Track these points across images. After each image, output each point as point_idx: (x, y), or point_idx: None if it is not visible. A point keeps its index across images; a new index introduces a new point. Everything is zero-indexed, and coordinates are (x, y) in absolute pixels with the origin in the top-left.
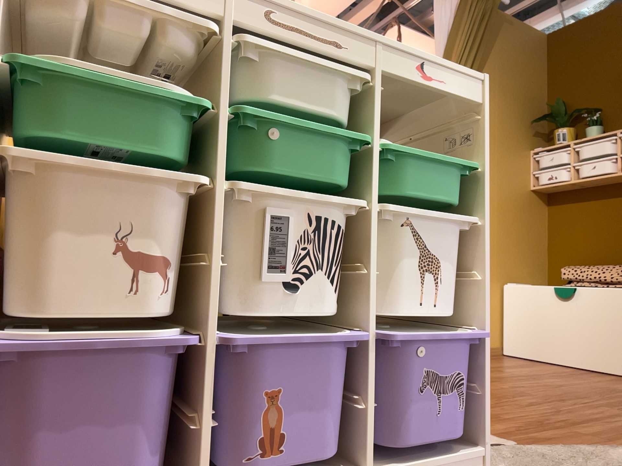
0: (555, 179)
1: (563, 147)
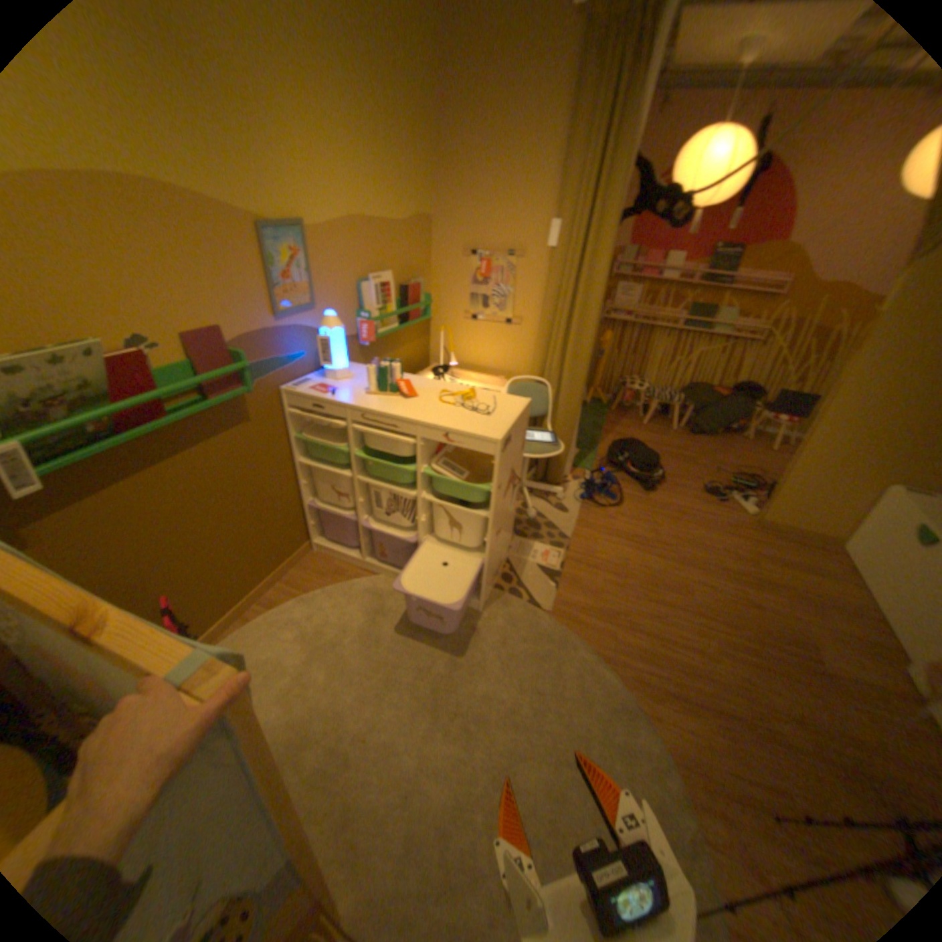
0: None
1: None
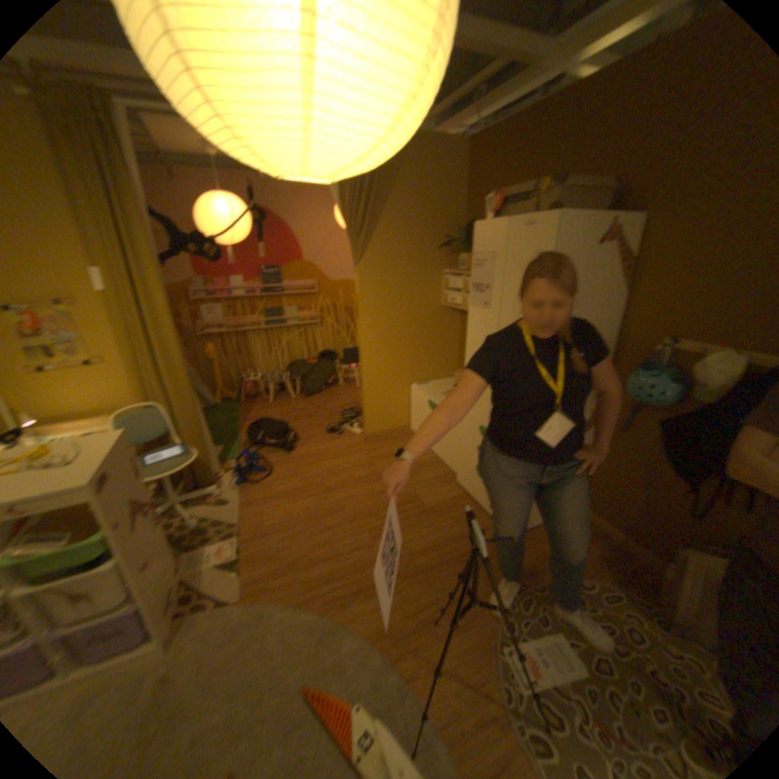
0: (457, 303)
1: (463, 275)
